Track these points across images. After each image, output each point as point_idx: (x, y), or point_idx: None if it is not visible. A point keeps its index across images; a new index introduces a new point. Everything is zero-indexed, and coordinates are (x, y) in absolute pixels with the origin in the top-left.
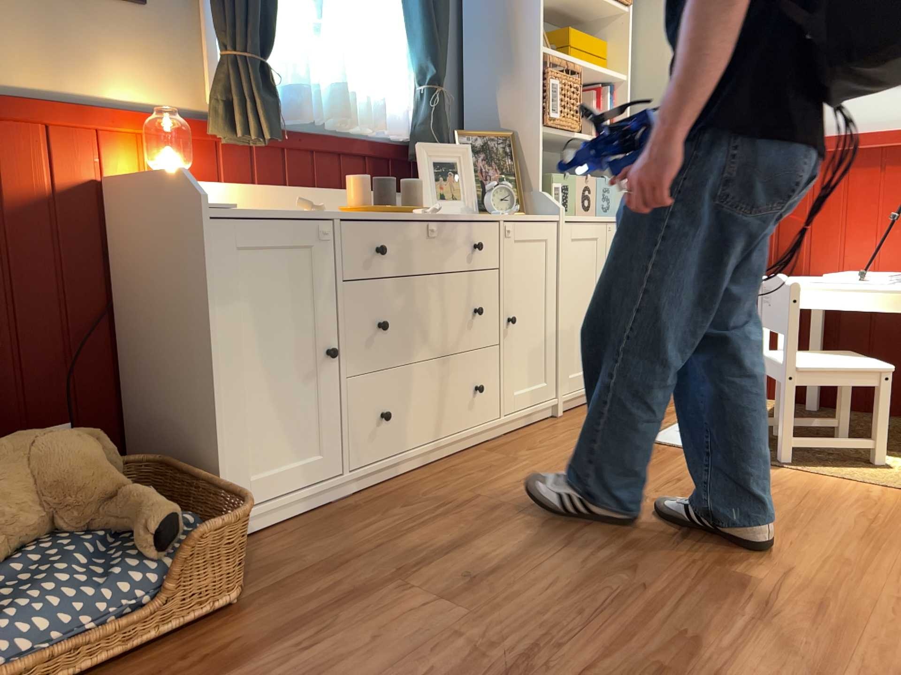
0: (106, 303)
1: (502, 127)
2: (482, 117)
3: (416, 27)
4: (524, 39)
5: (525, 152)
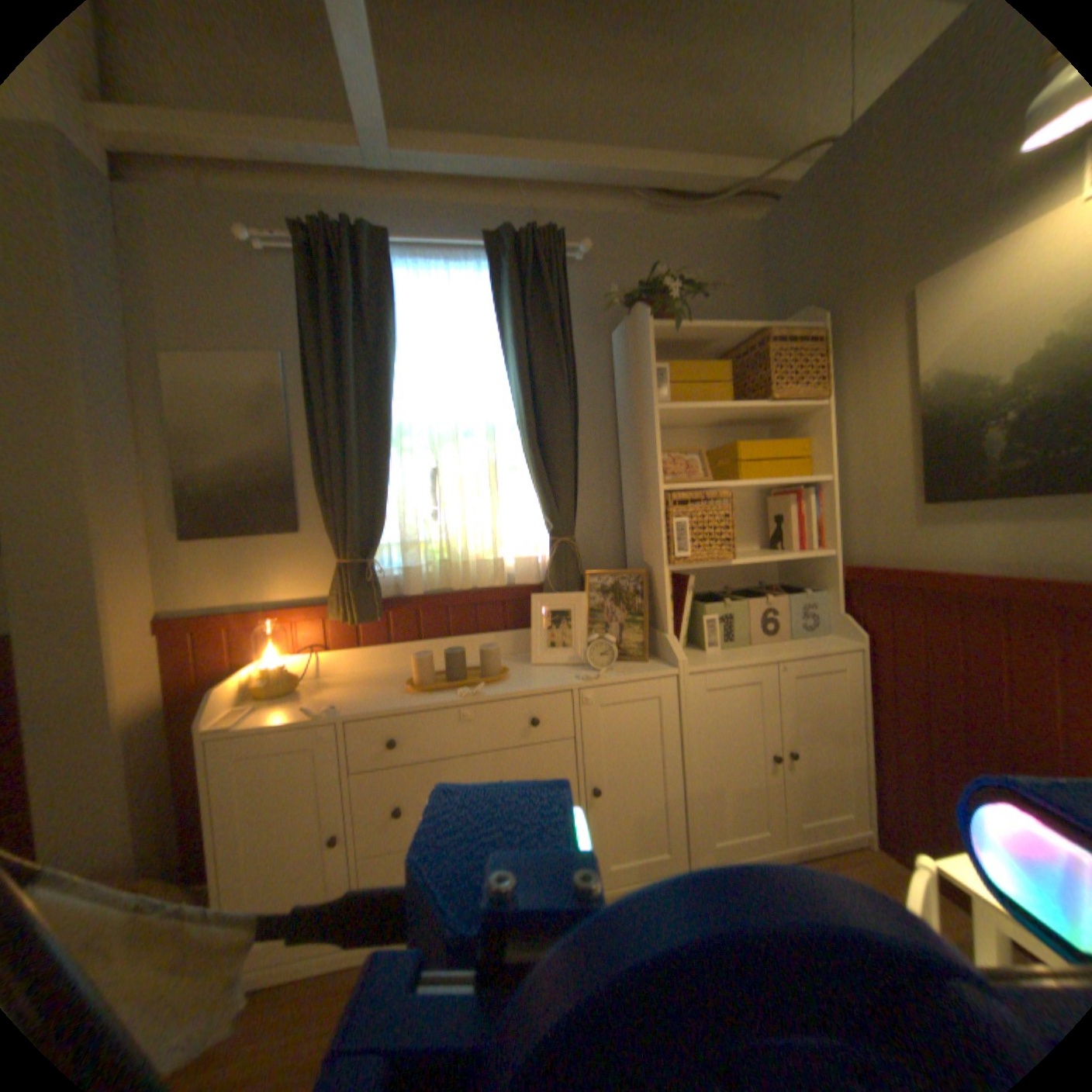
0: None
1: (645, 560)
2: (634, 546)
3: (536, 488)
4: (650, 477)
5: (658, 590)
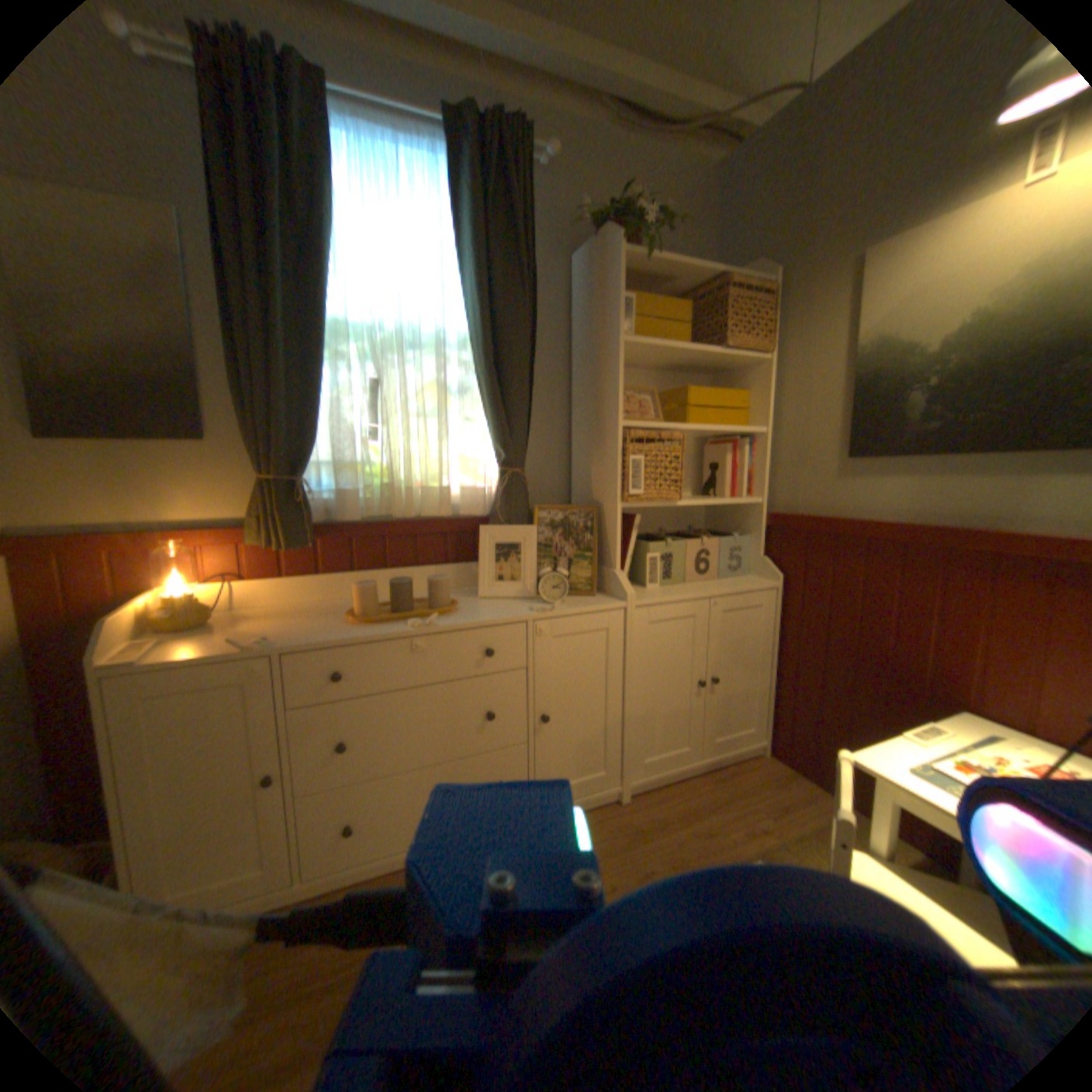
0: None
1: (593, 498)
2: (581, 484)
3: (488, 414)
4: (608, 412)
5: (606, 527)
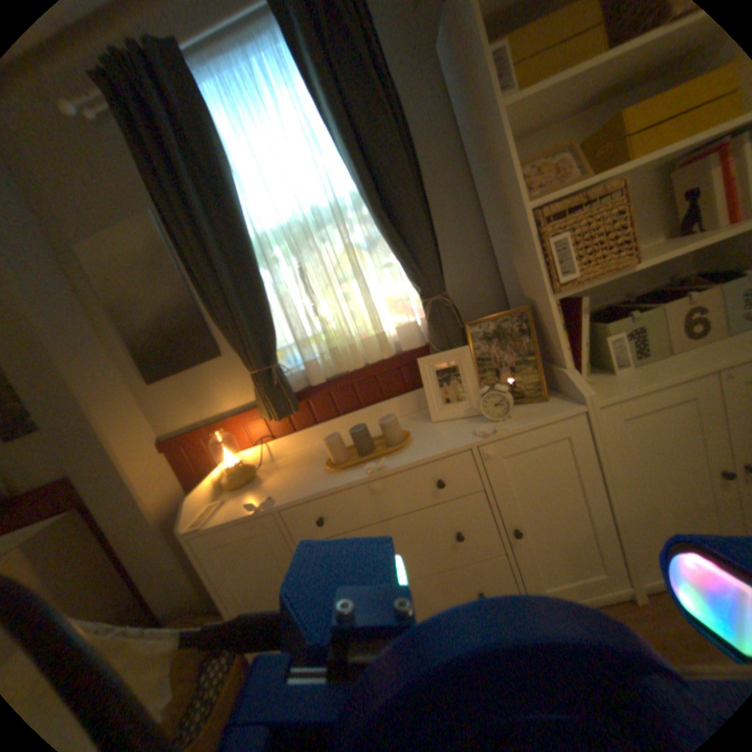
0: None
1: (526, 294)
2: (512, 282)
3: (395, 254)
4: (513, 197)
5: (547, 322)
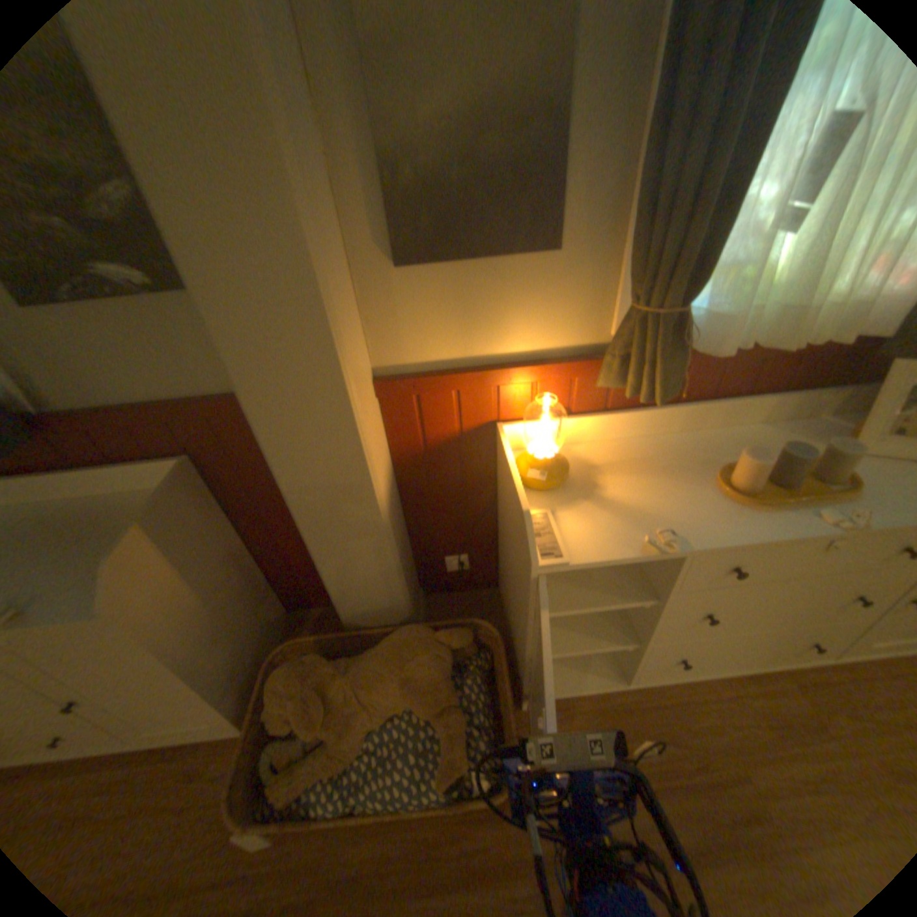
0: (493, 496)
1: None
2: None
3: None
4: None
5: None
